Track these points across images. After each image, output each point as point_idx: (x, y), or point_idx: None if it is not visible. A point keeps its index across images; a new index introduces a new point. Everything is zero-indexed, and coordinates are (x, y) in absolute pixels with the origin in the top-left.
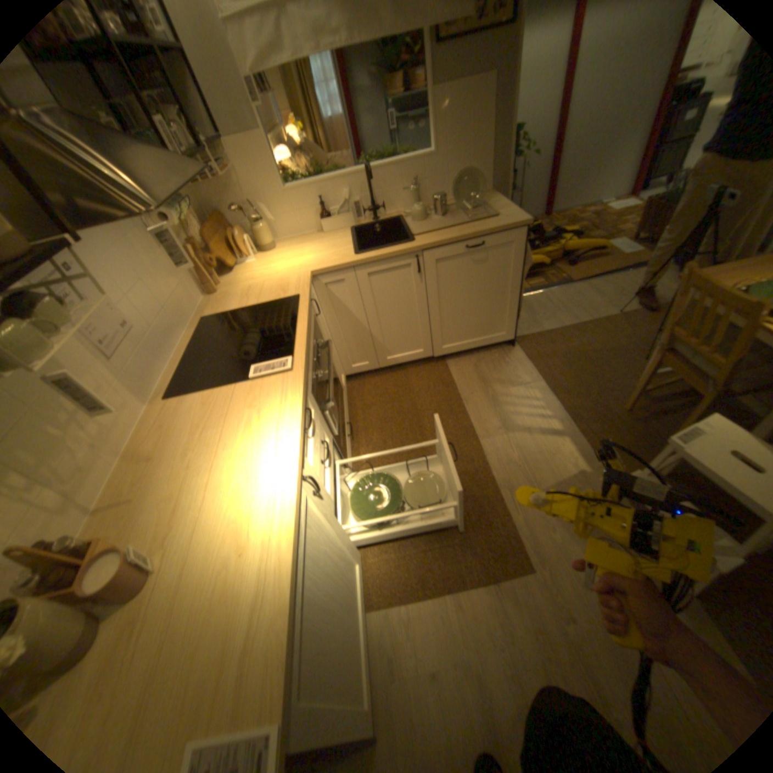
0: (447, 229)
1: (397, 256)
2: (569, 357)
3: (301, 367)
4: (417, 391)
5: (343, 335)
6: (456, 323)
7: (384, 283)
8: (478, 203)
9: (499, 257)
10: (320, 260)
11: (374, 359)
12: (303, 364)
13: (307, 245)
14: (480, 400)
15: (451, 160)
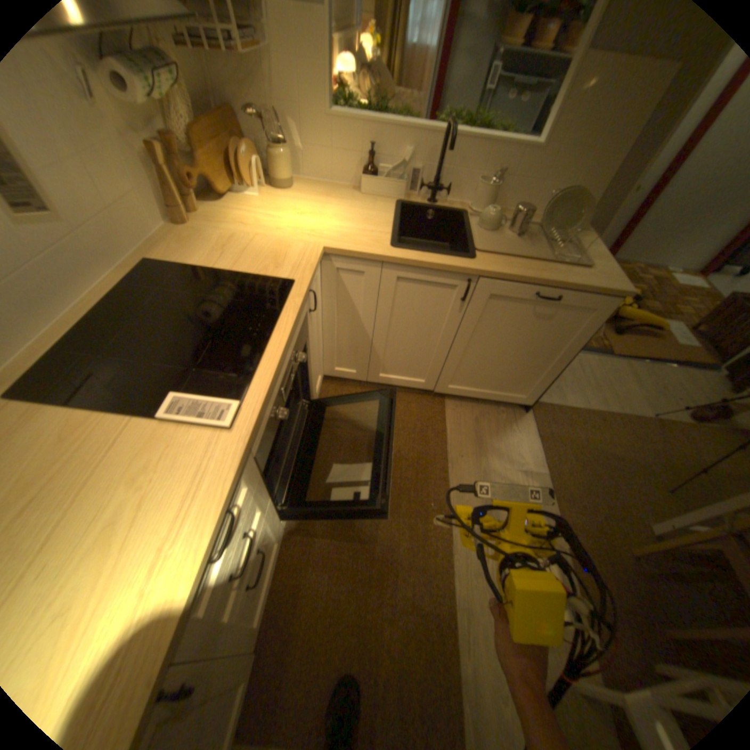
0: (523, 258)
1: (446, 270)
2: (587, 452)
3: (250, 429)
4: (402, 427)
5: (340, 333)
6: (480, 368)
7: (416, 295)
8: (569, 232)
9: (571, 318)
10: (344, 234)
11: (366, 371)
12: (256, 420)
13: (335, 200)
14: (471, 471)
15: (560, 163)
